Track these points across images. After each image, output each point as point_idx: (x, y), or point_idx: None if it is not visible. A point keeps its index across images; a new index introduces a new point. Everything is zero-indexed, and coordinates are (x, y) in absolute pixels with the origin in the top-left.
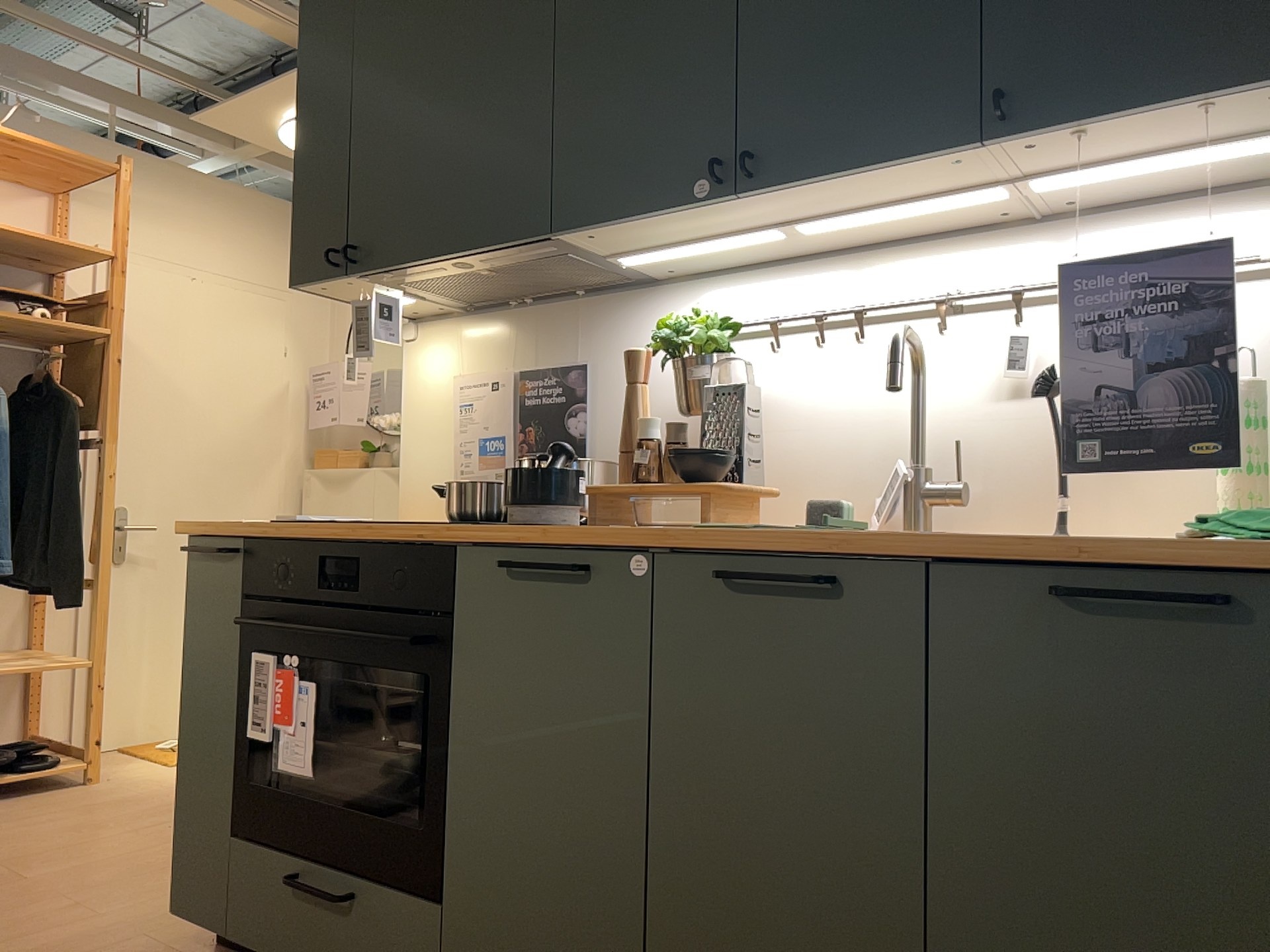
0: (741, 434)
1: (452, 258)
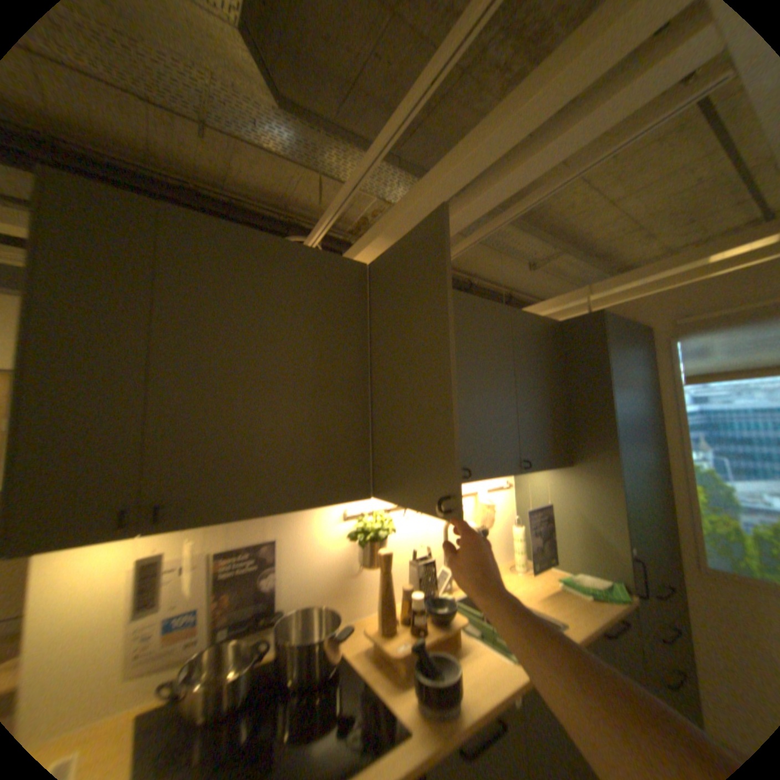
0: (430, 582)
1: (280, 511)
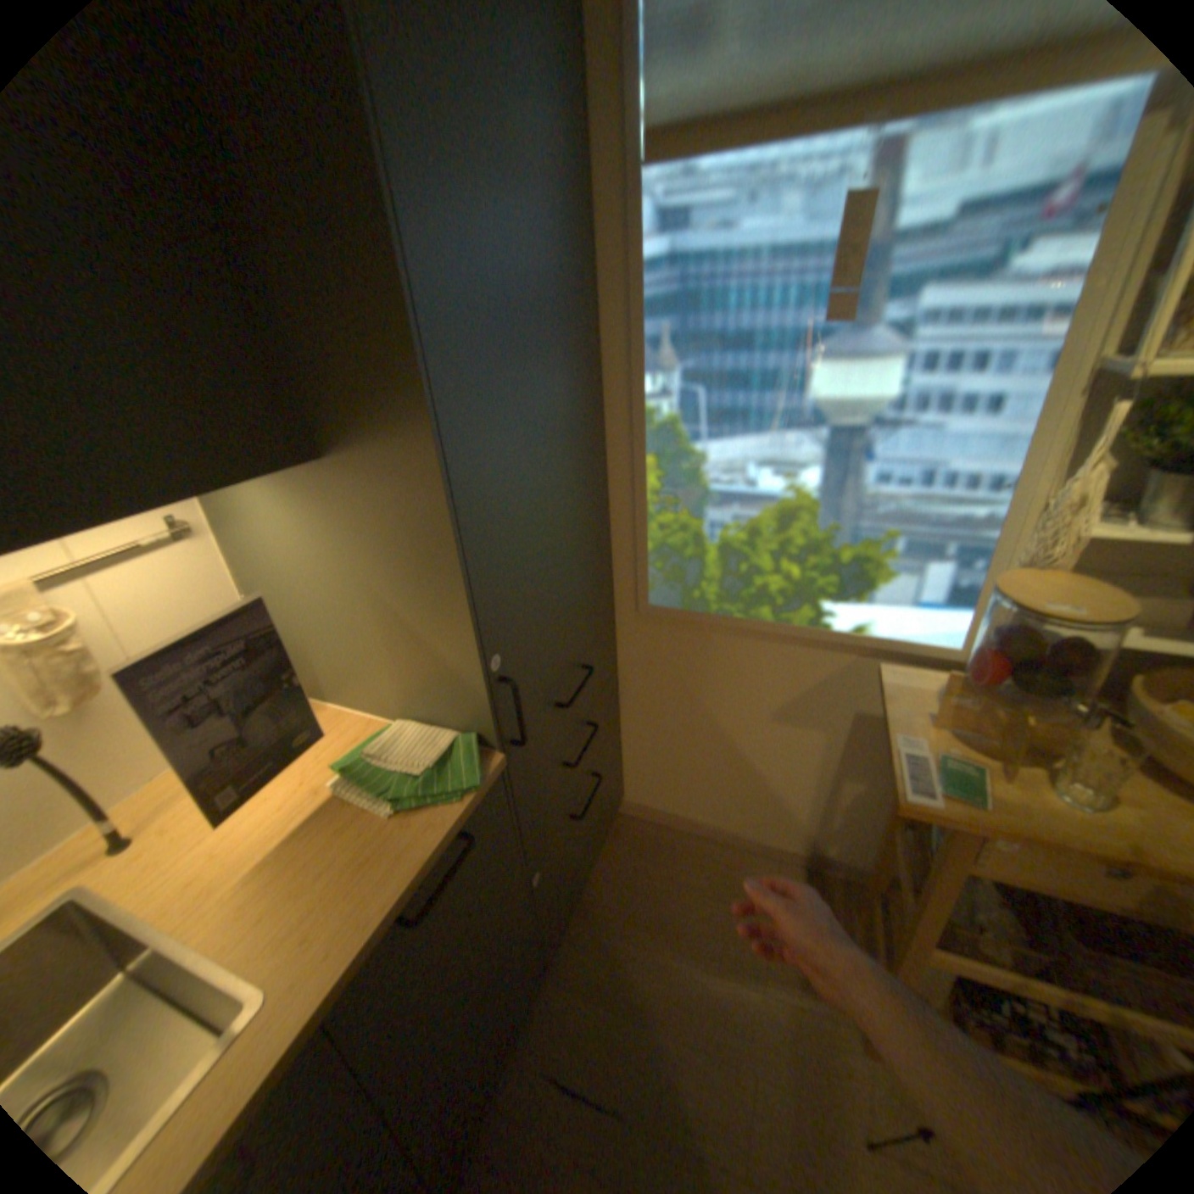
0: None
1: None
